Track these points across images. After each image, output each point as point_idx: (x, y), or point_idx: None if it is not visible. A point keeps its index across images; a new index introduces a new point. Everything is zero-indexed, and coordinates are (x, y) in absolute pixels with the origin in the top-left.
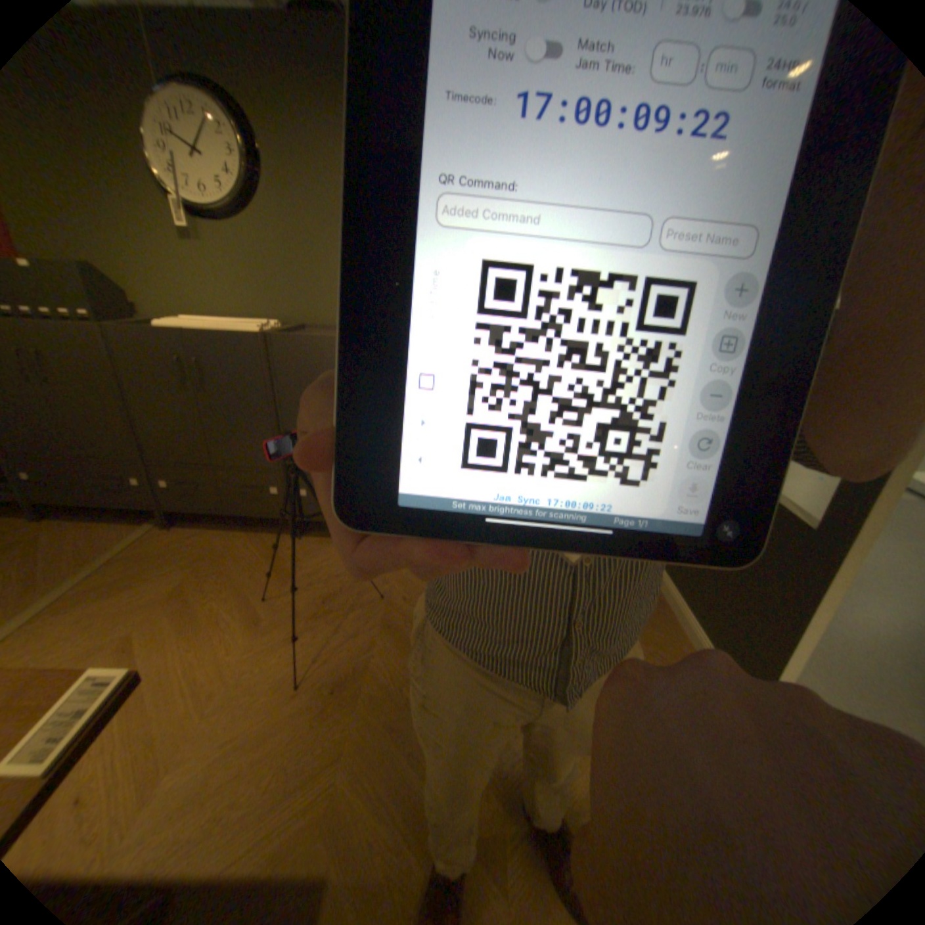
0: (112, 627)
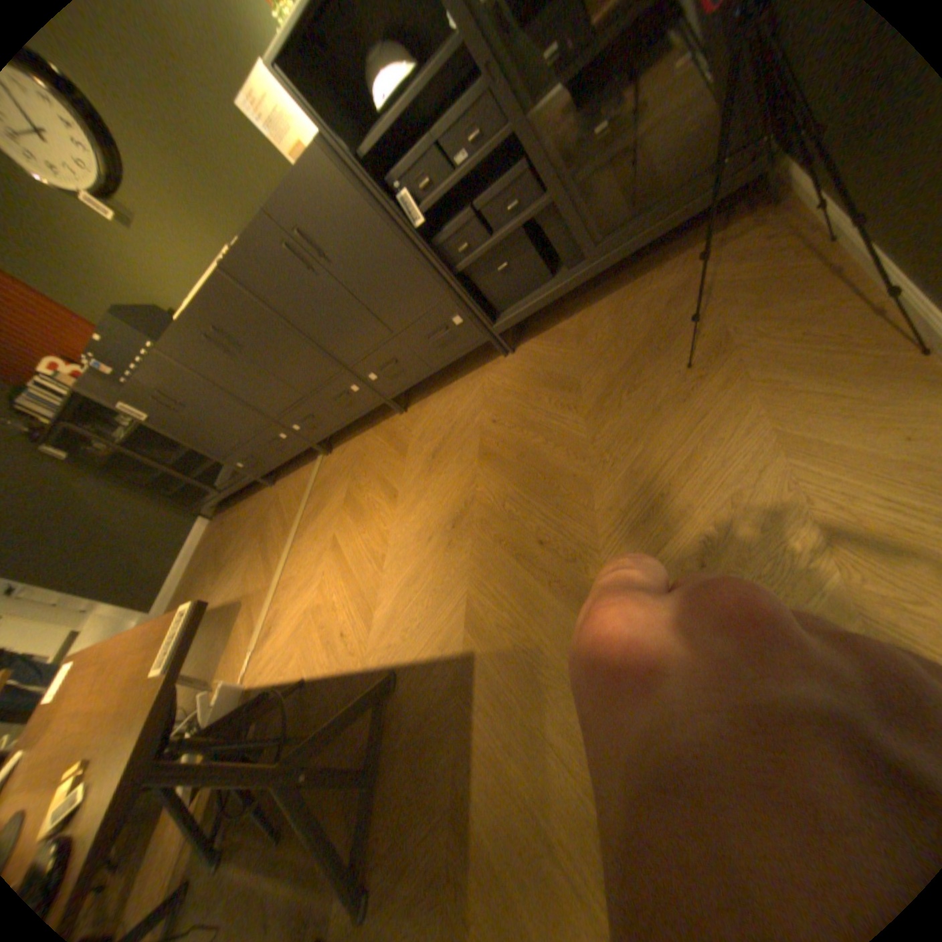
0: (326, 534)
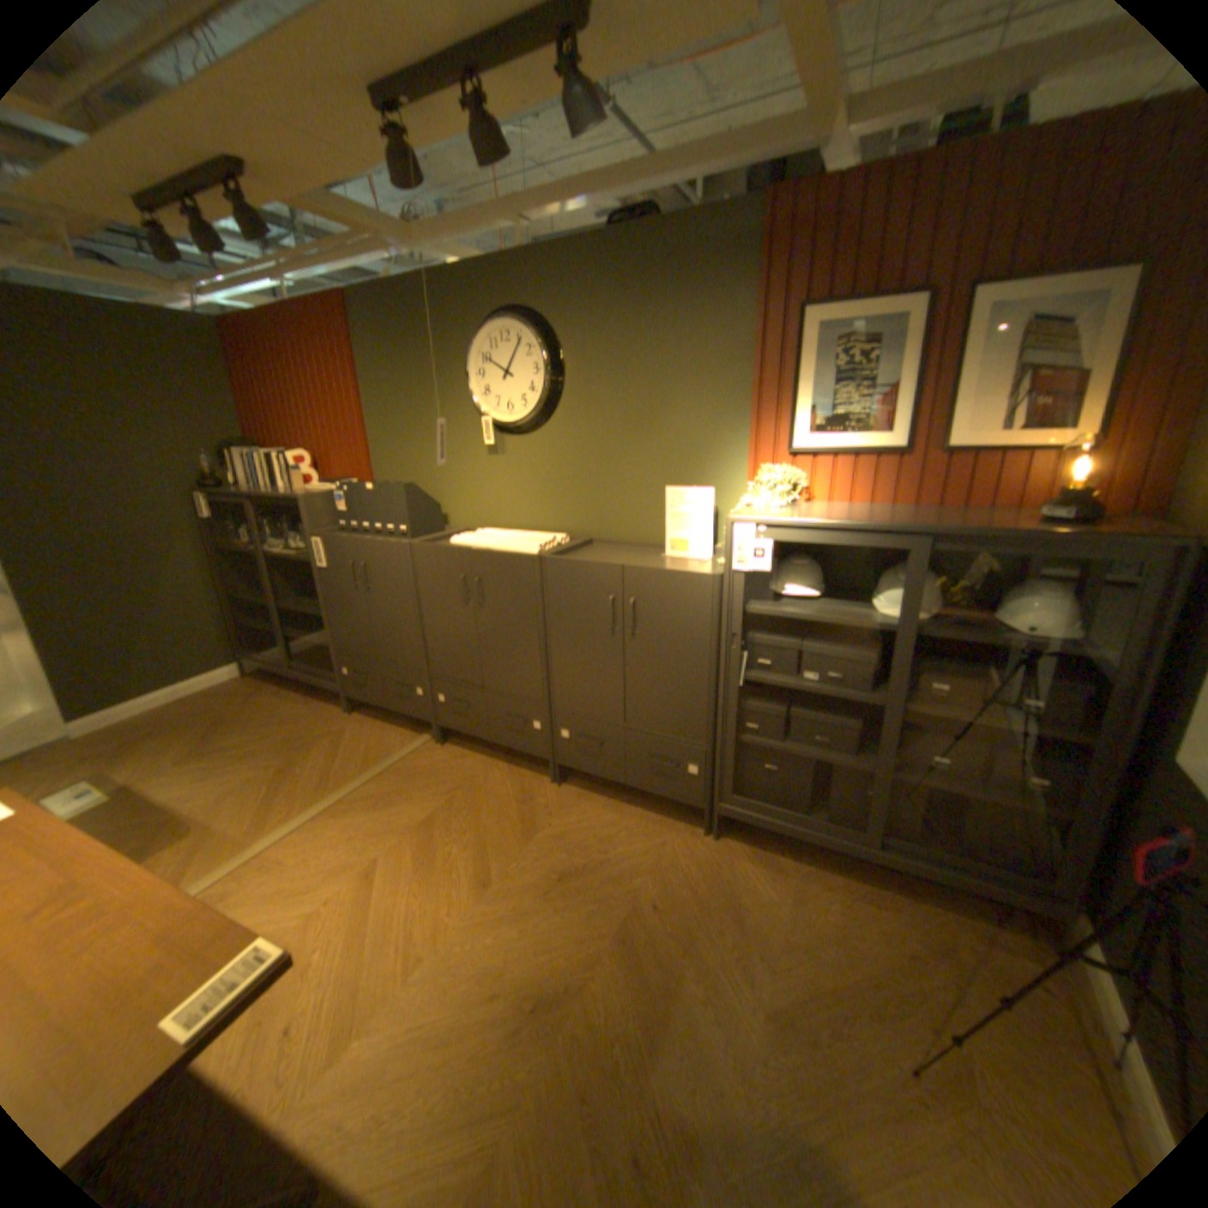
0: (364, 847)
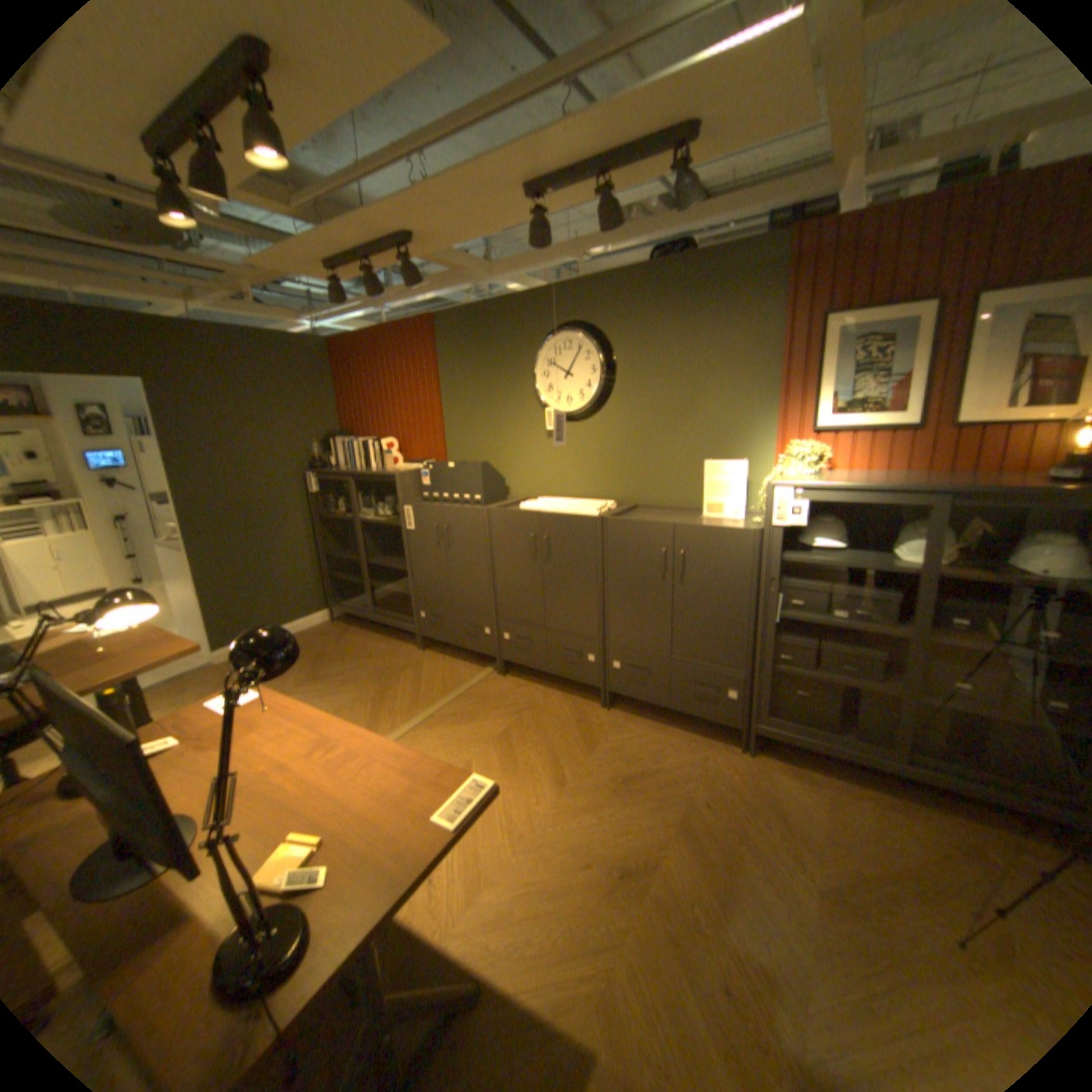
0: (458, 751)
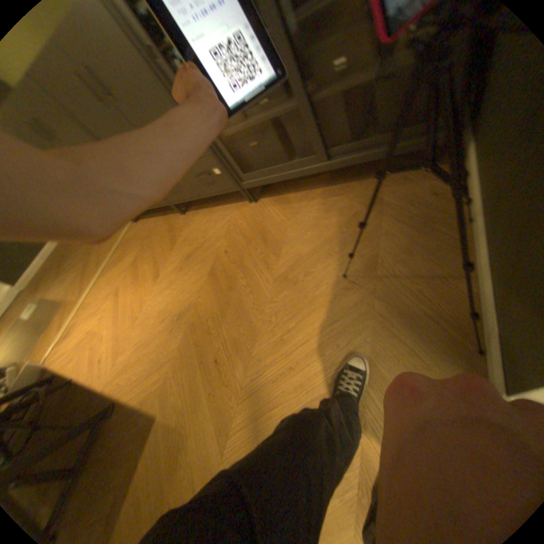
0: (114, 283)
